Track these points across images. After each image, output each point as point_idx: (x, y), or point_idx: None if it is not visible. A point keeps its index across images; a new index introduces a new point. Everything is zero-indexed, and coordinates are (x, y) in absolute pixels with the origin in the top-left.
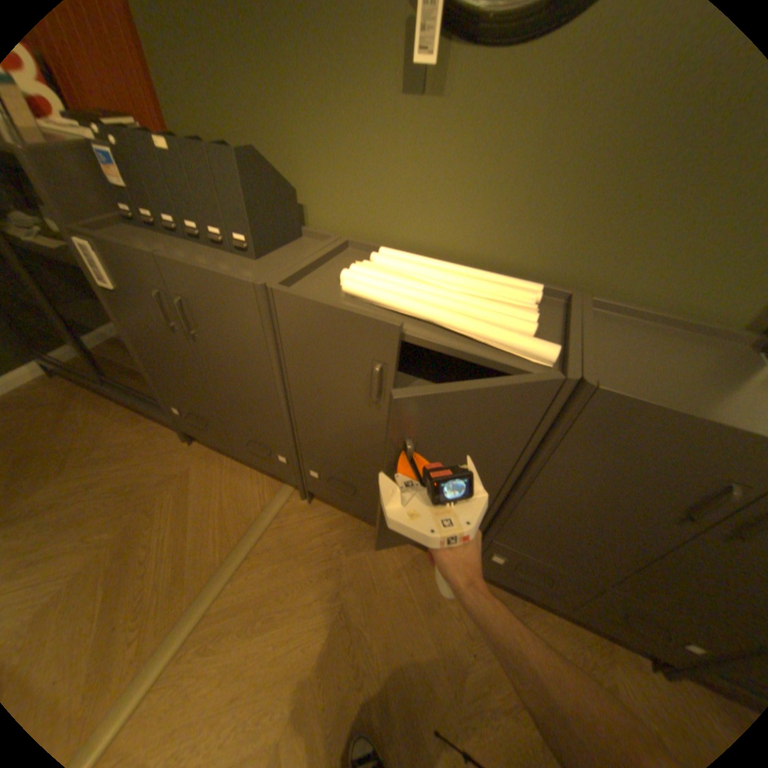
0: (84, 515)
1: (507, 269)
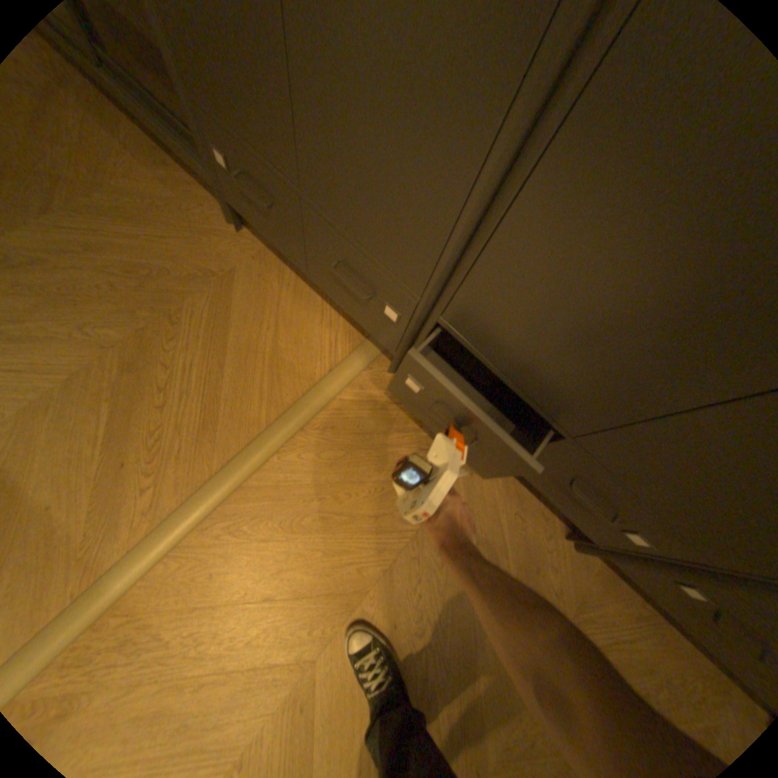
0: (79, 291)
1: None
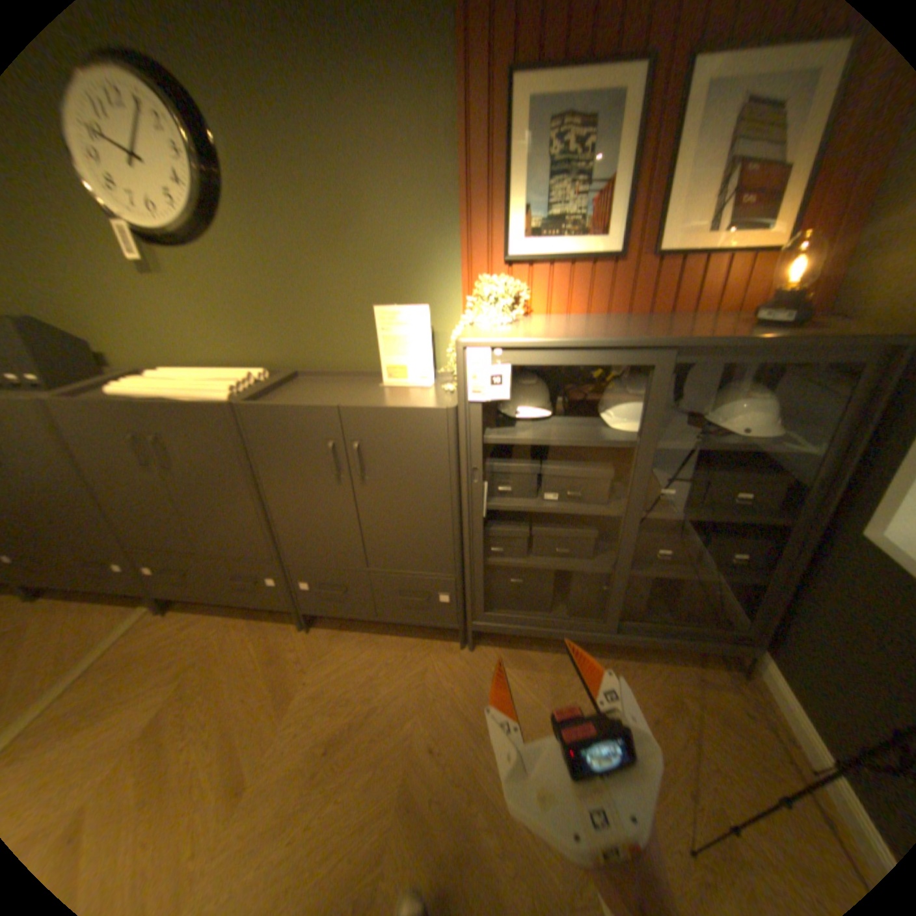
0: None
1: (251, 367)
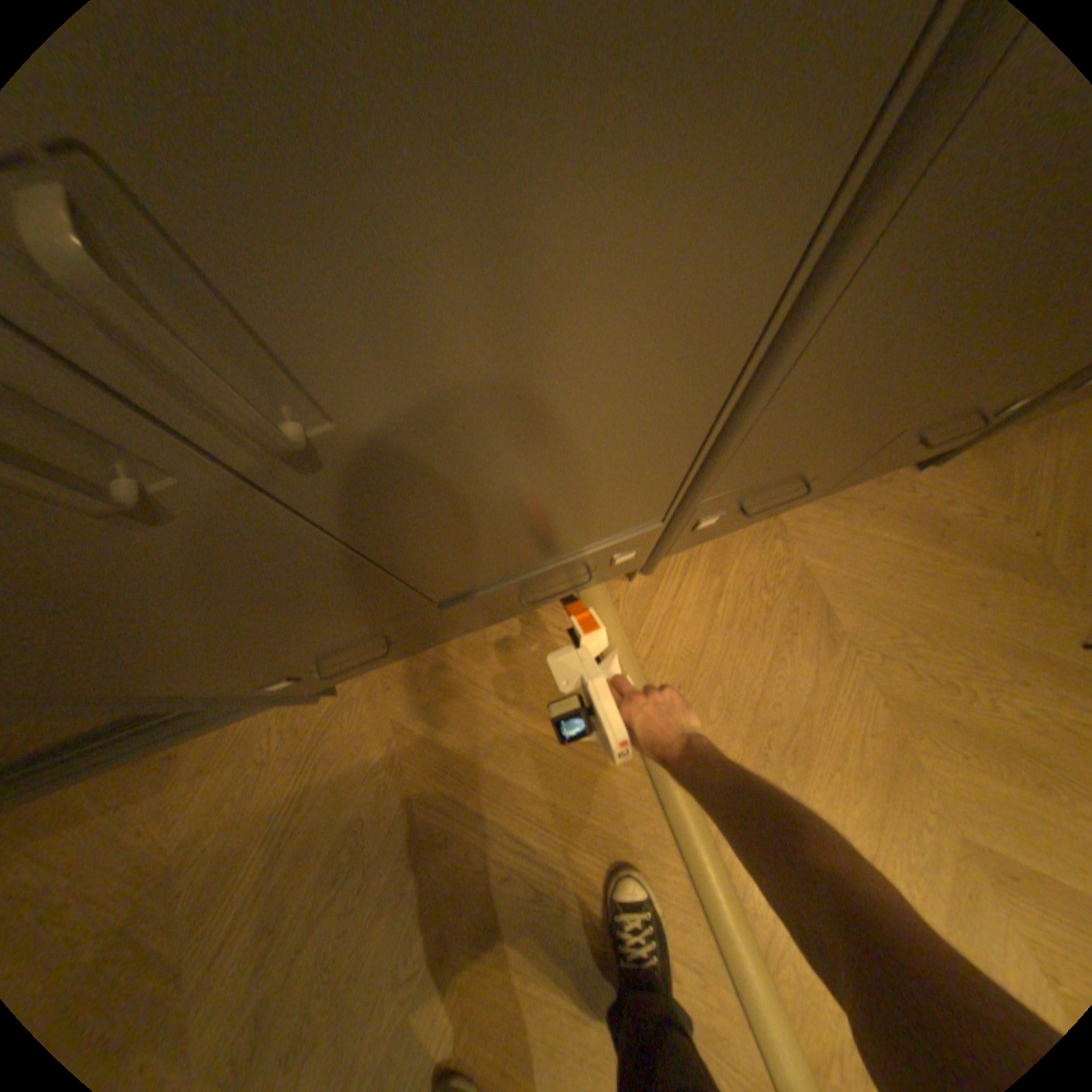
0: (336, 963)
1: None
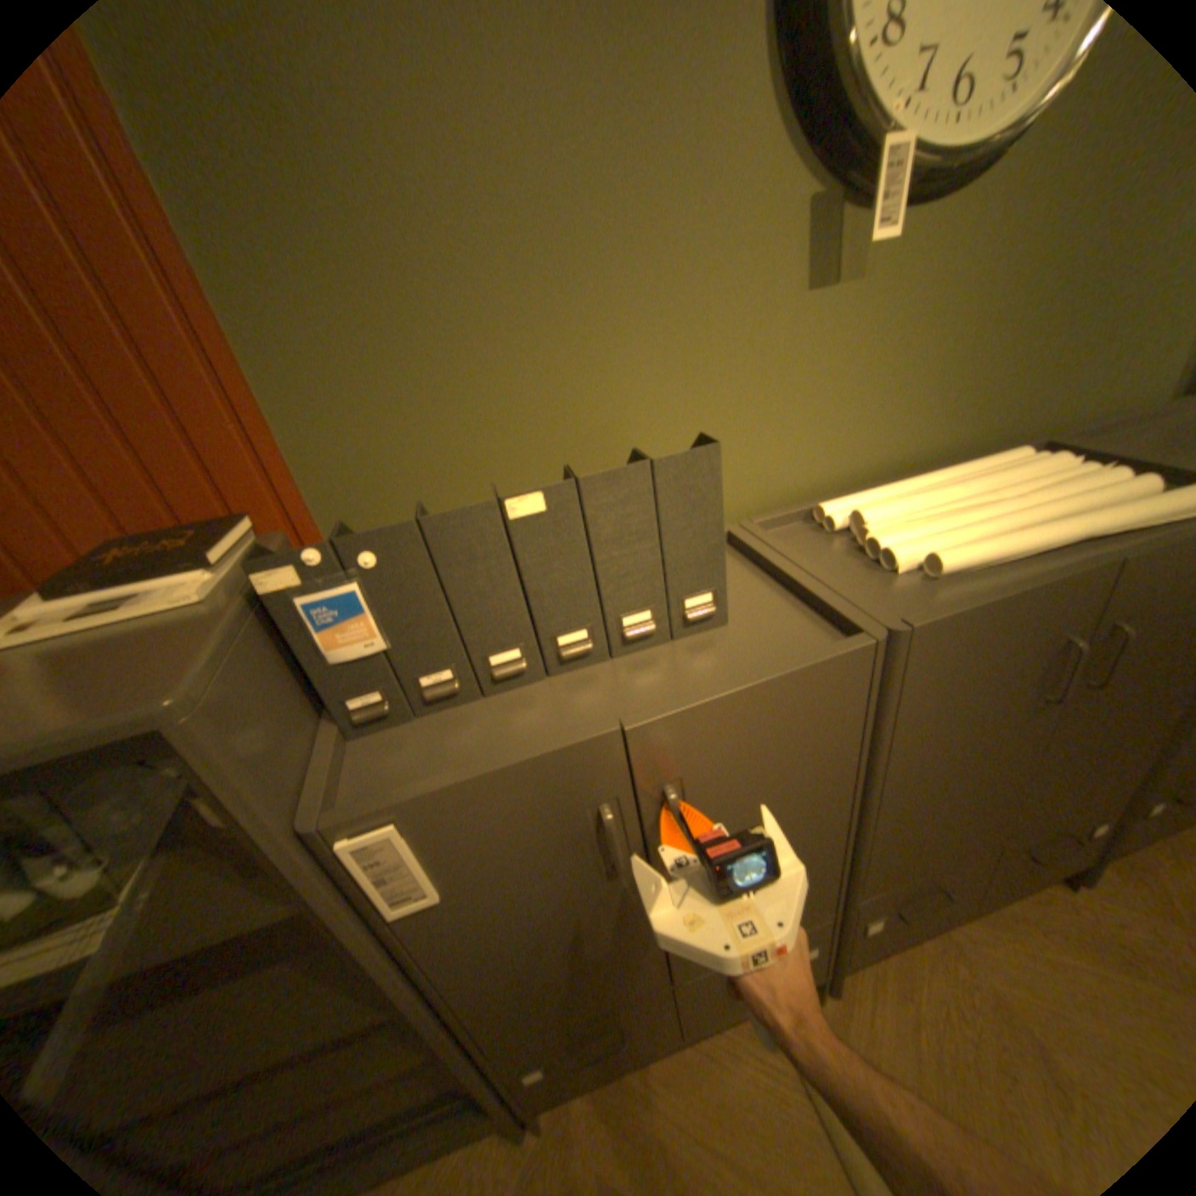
0: None
1: (955, 454)
